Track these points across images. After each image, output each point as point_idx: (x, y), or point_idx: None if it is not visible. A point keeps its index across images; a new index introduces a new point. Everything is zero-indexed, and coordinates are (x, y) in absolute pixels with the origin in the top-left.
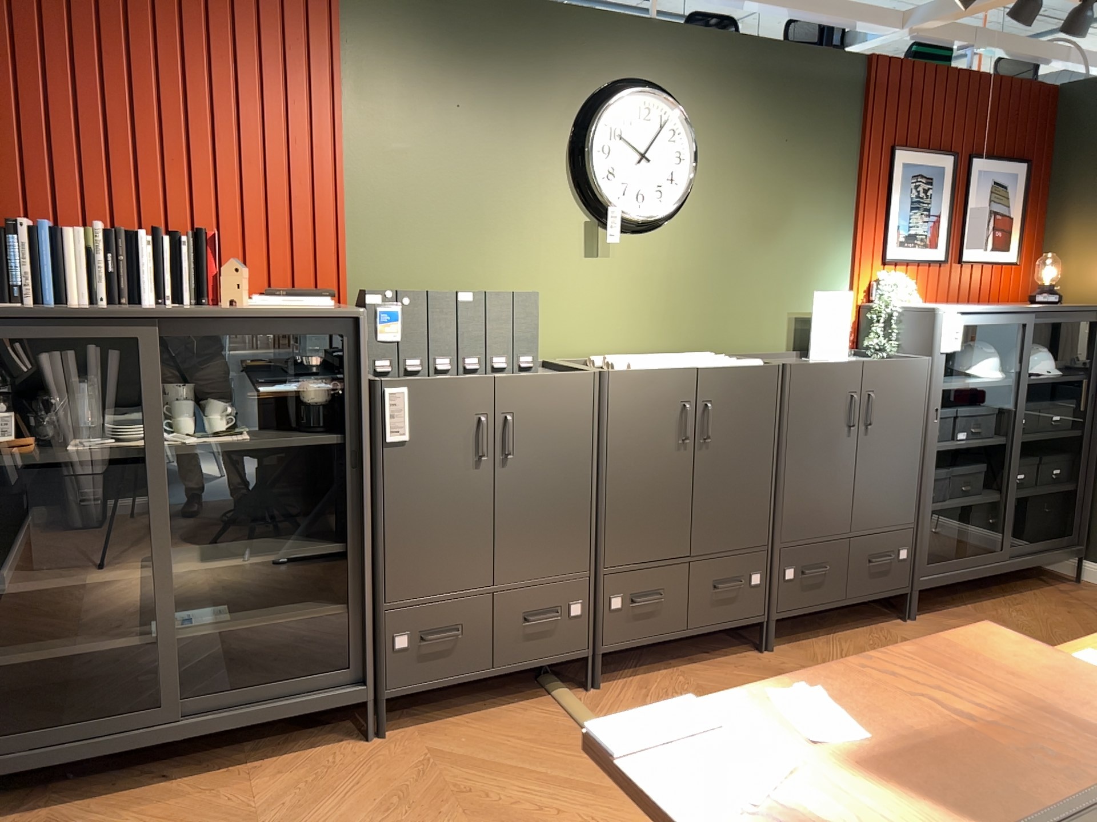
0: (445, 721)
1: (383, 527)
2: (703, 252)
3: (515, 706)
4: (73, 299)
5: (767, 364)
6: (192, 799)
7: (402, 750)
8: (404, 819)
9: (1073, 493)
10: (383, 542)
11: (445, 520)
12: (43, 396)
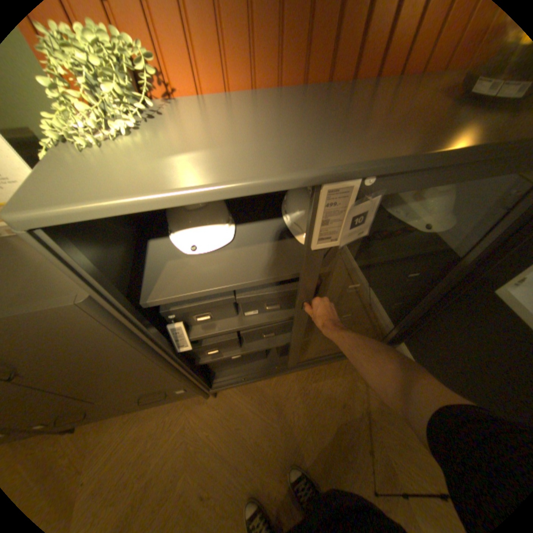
0: None
1: None
2: None
3: None
4: None
5: None
6: None
7: None
8: None
9: (412, 308)
10: None
11: None
12: None
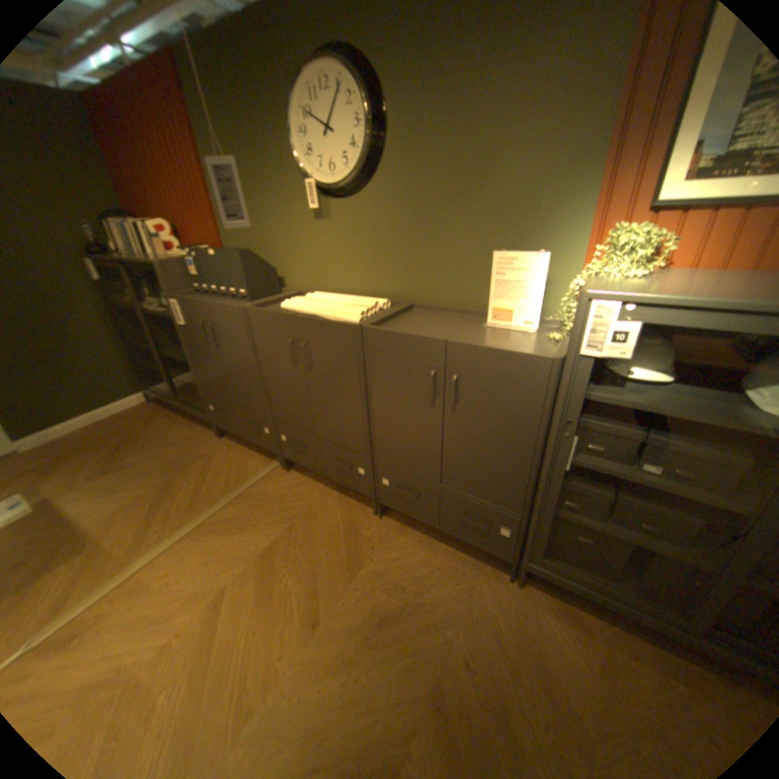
0: (239, 446)
1: (191, 361)
2: (399, 210)
3: (258, 457)
4: (133, 250)
5: (351, 323)
6: (171, 426)
7: (213, 447)
8: (164, 469)
9: None
10: (193, 367)
11: (207, 366)
12: (148, 285)
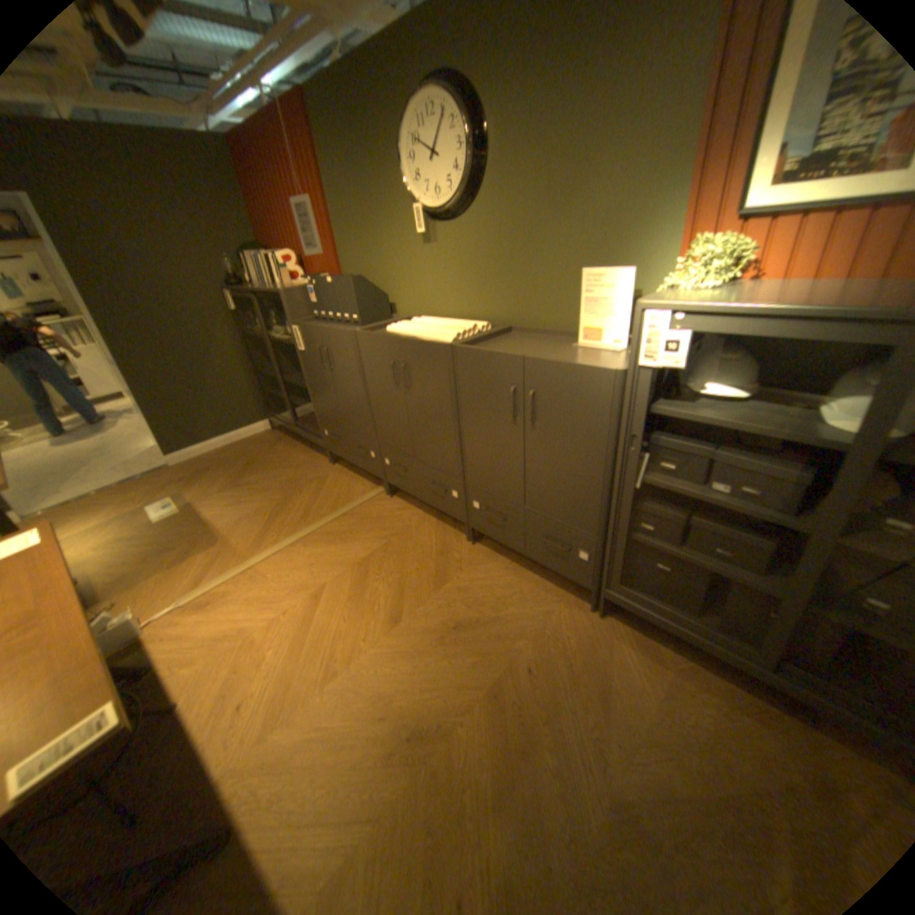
0: (350, 472)
1: (310, 385)
2: (500, 230)
3: (367, 482)
4: (265, 281)
5: (444, 343)
6: (292, 451)
7: (327, 471)
8: (283, 486)
9: None
10: (312, 391)
11: (324, 390)
12: (277, 314)
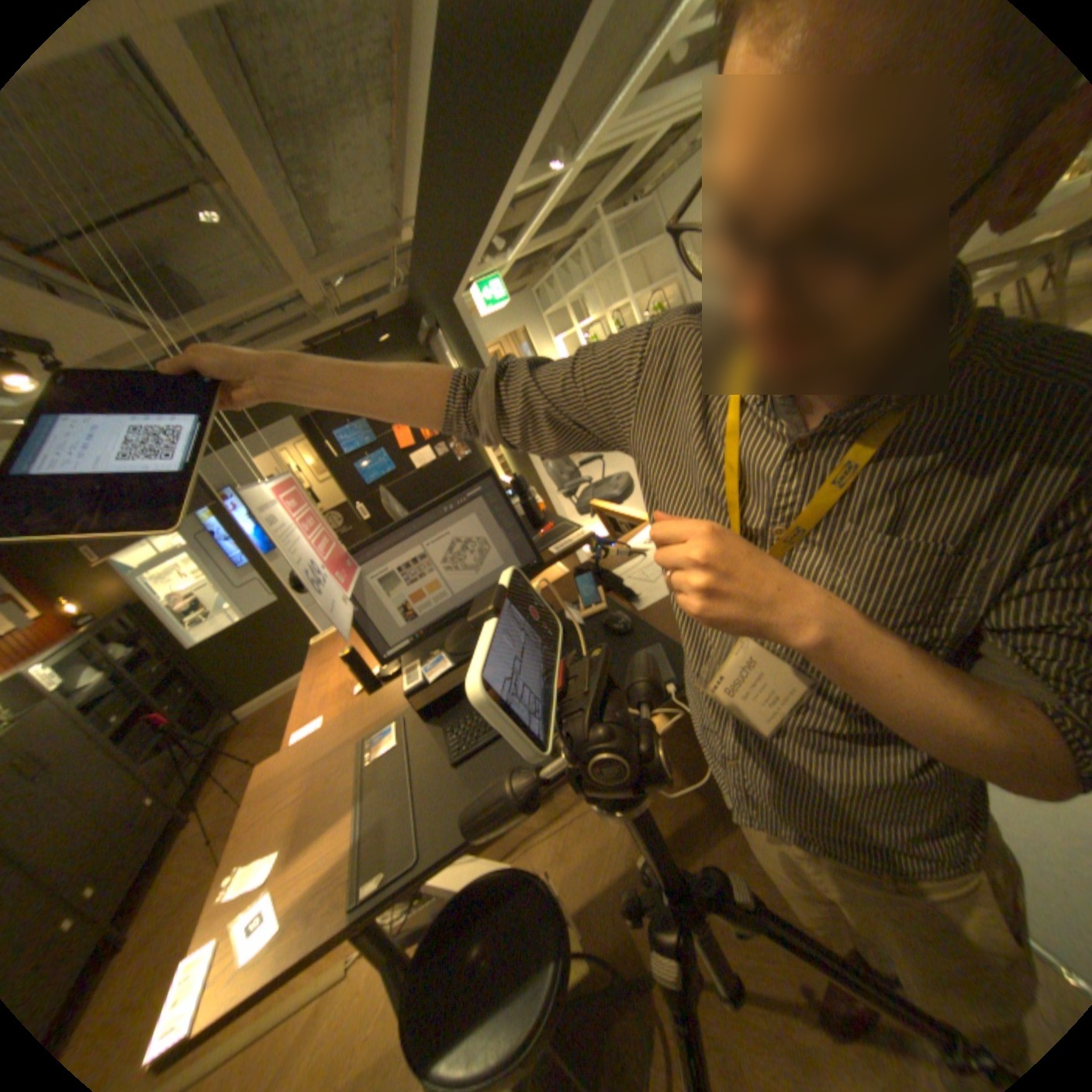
0: None
1: None
2: None
3: None
4: None
5: None
6: None
7: None
8: None
9: (196, 693)
10: None
11: None
12: None
